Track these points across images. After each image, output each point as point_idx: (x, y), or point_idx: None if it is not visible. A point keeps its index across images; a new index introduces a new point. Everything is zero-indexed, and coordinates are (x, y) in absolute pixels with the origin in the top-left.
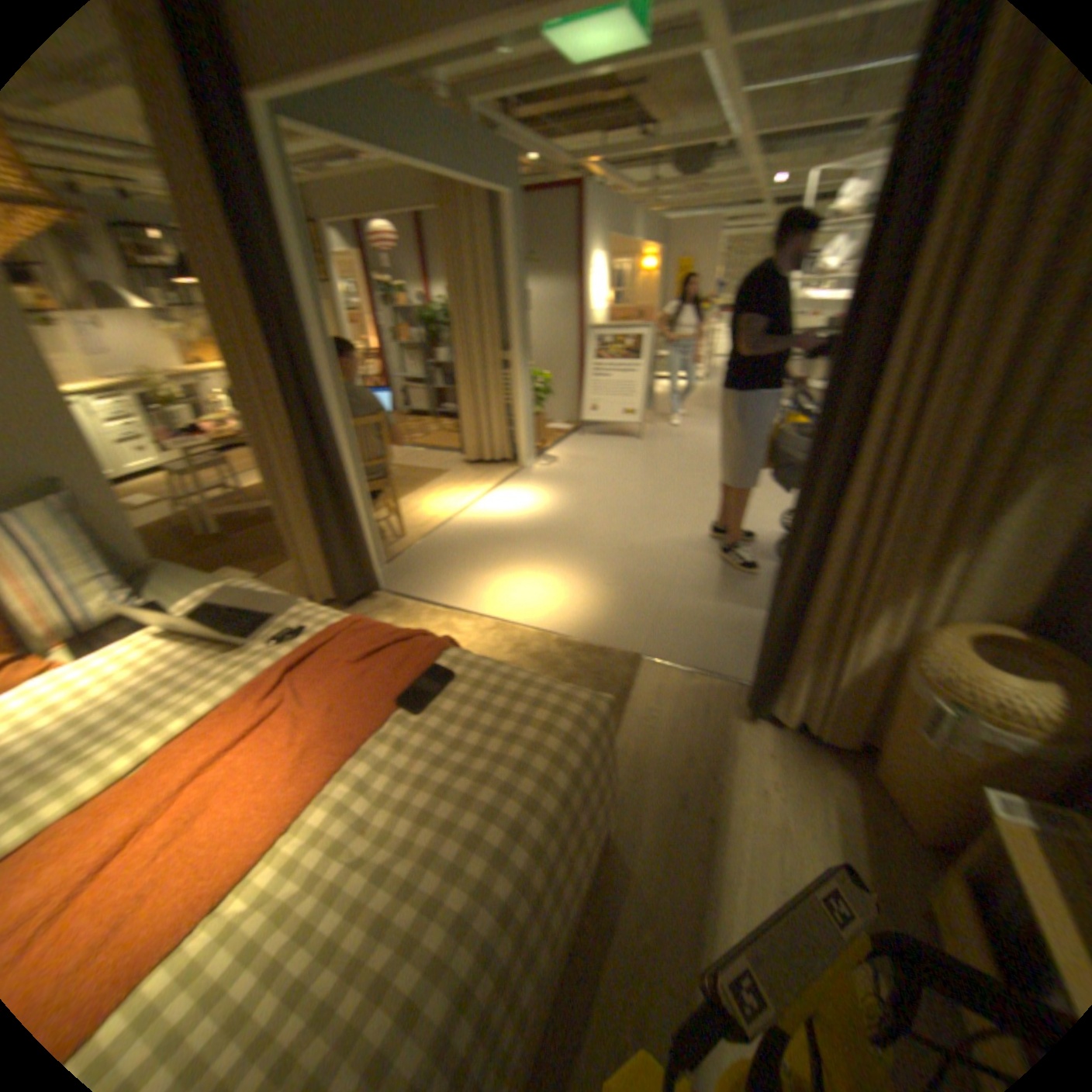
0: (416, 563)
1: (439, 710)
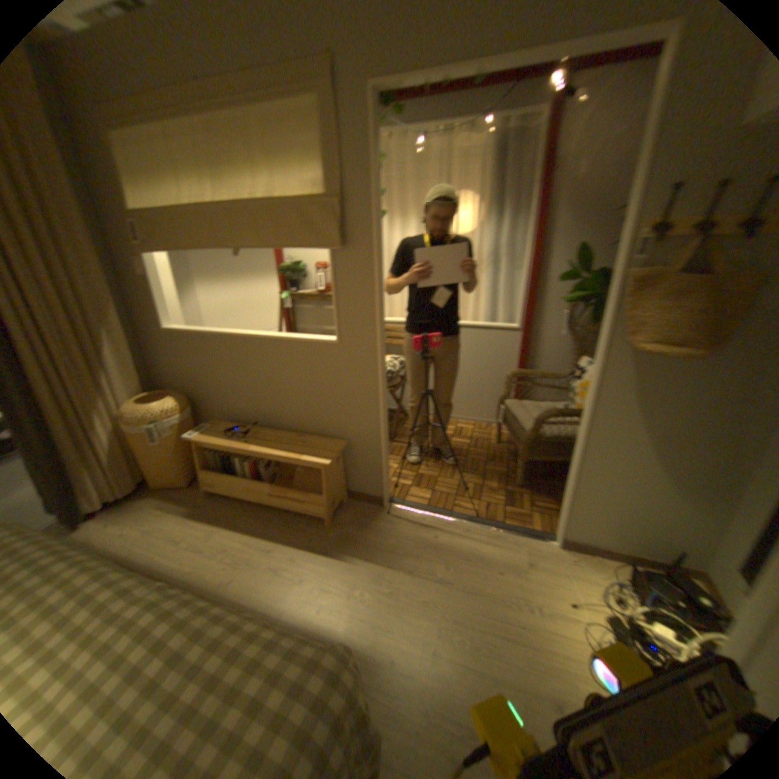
0: None
1: None
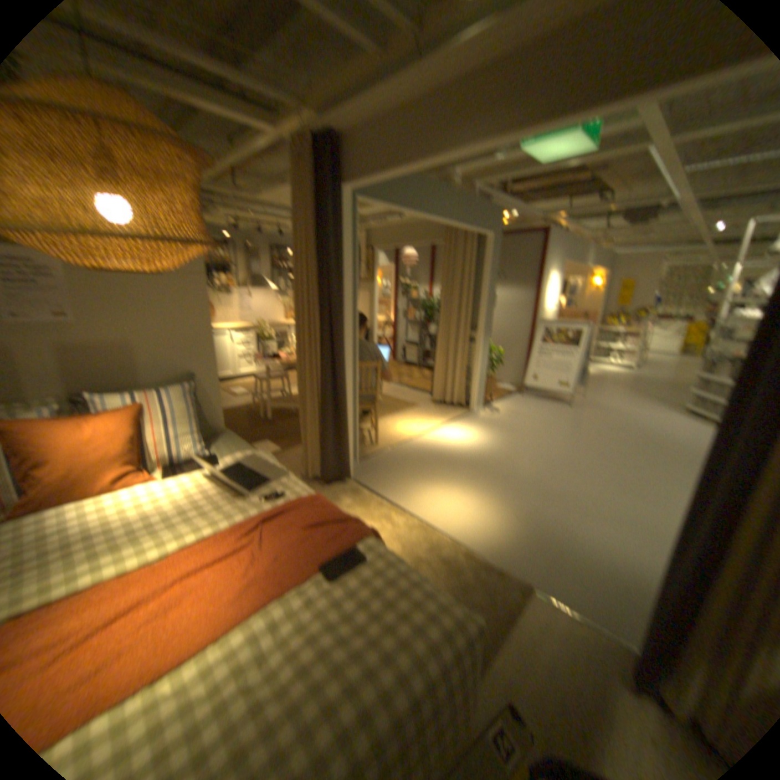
0: (379, 463)
1: (346, 583)
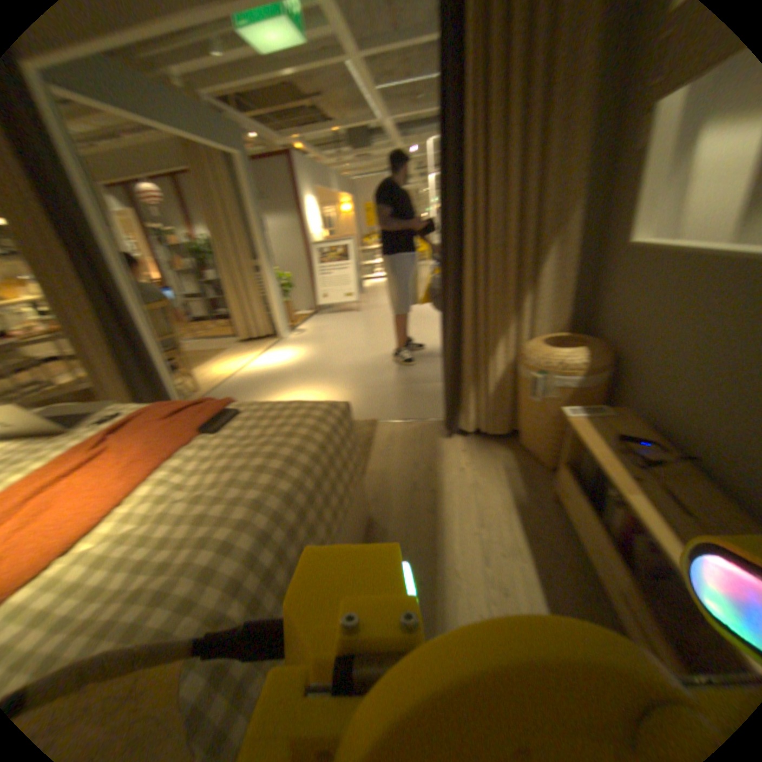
0: None
1: (229, 424)
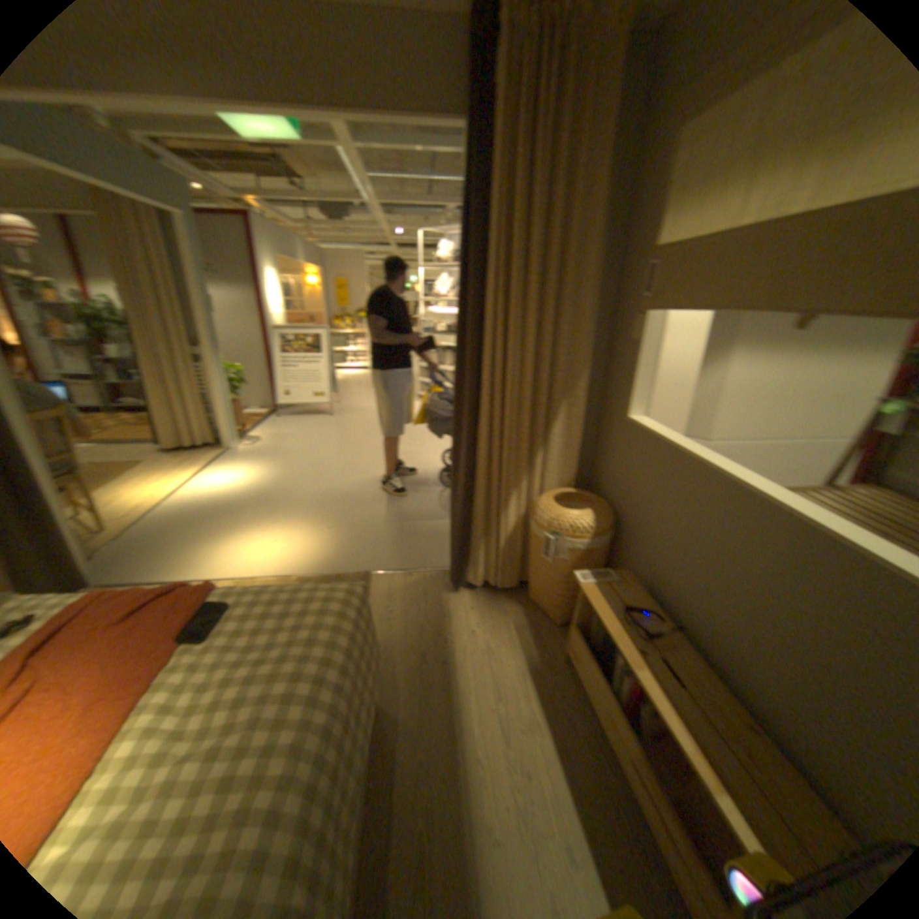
0: (125, 551)
1: (222, 632)
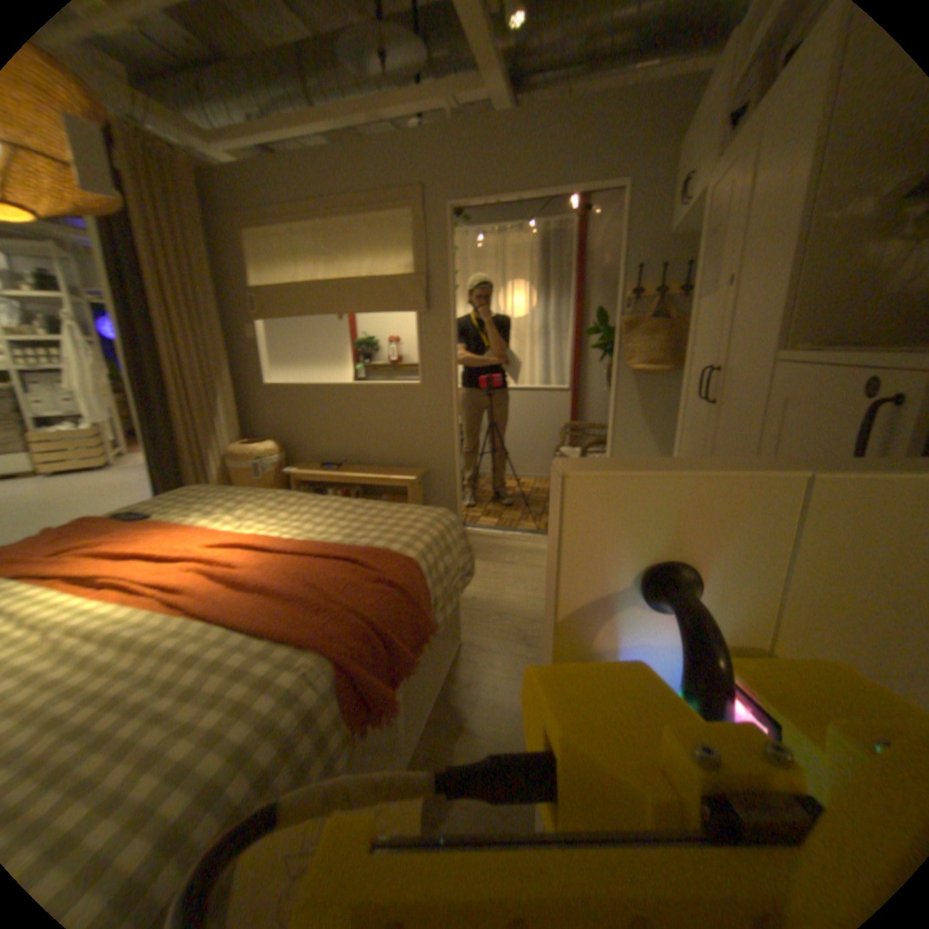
0: None
1: (156, 508)
